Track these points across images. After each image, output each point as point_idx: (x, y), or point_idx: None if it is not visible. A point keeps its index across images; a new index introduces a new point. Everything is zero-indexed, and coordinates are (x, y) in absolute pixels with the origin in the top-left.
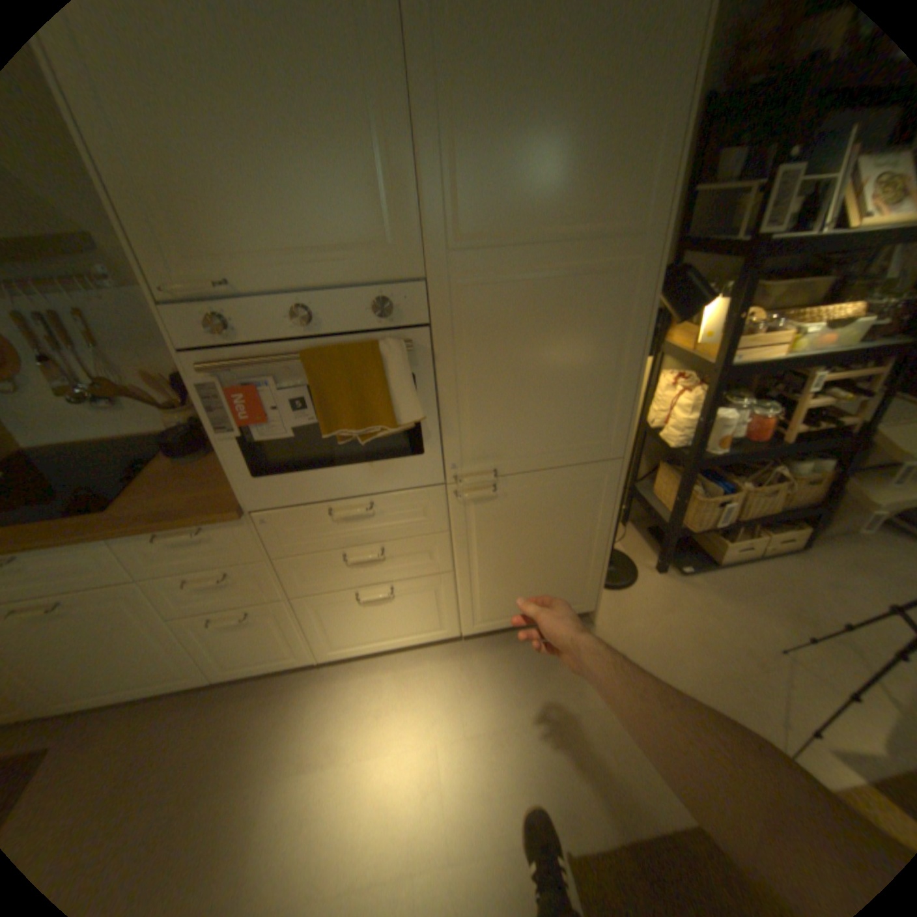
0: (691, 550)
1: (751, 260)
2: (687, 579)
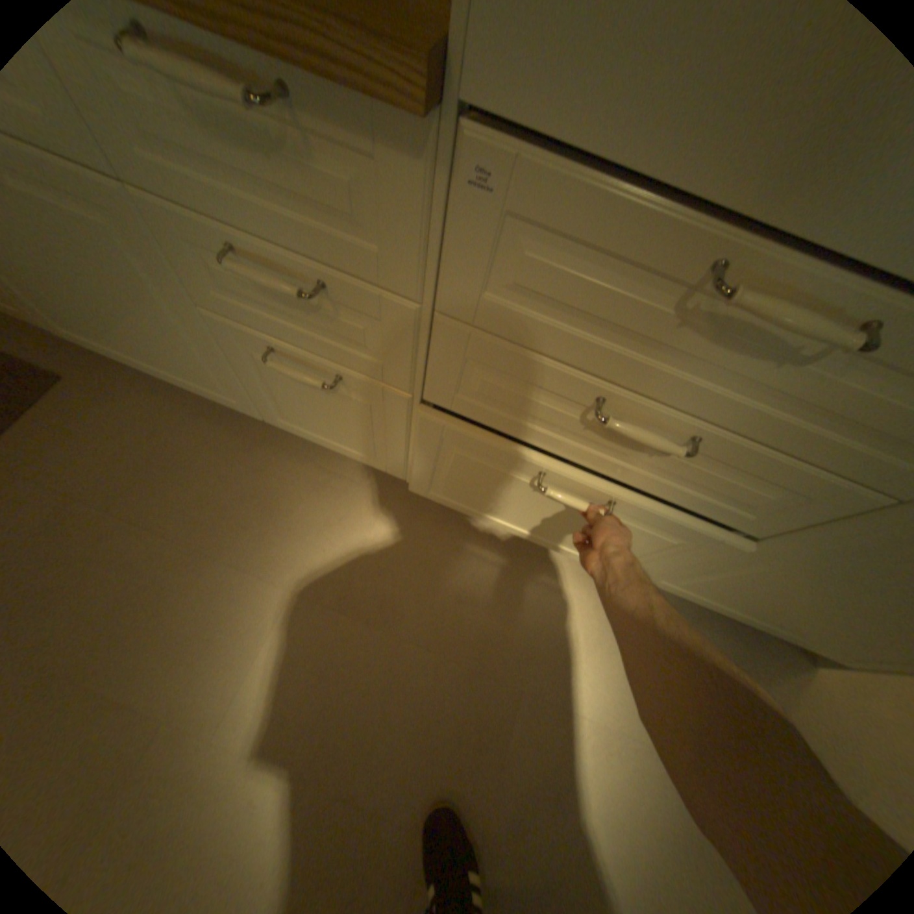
0: None
1: None
2: None
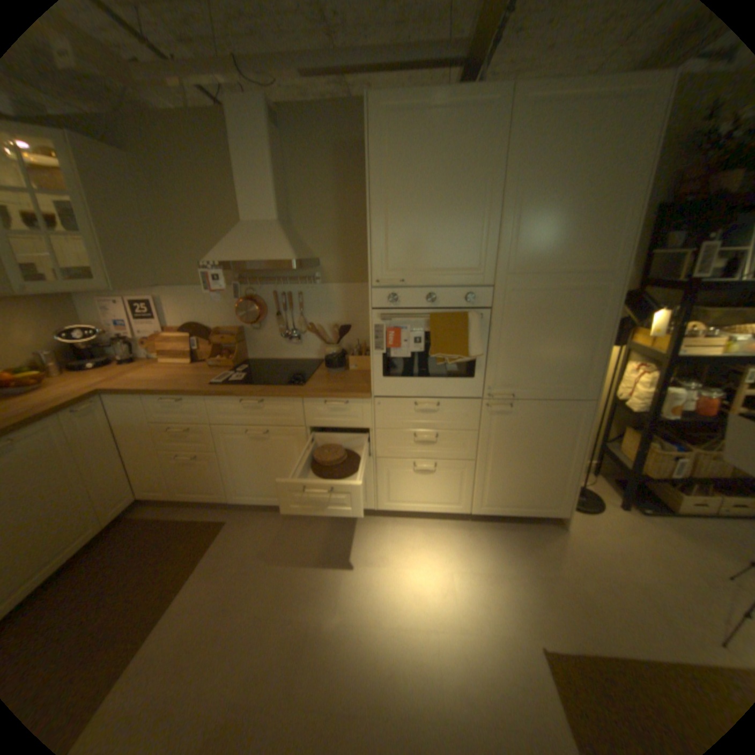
0: (653, 501)
1: (688, 291)
2: (648, 518)
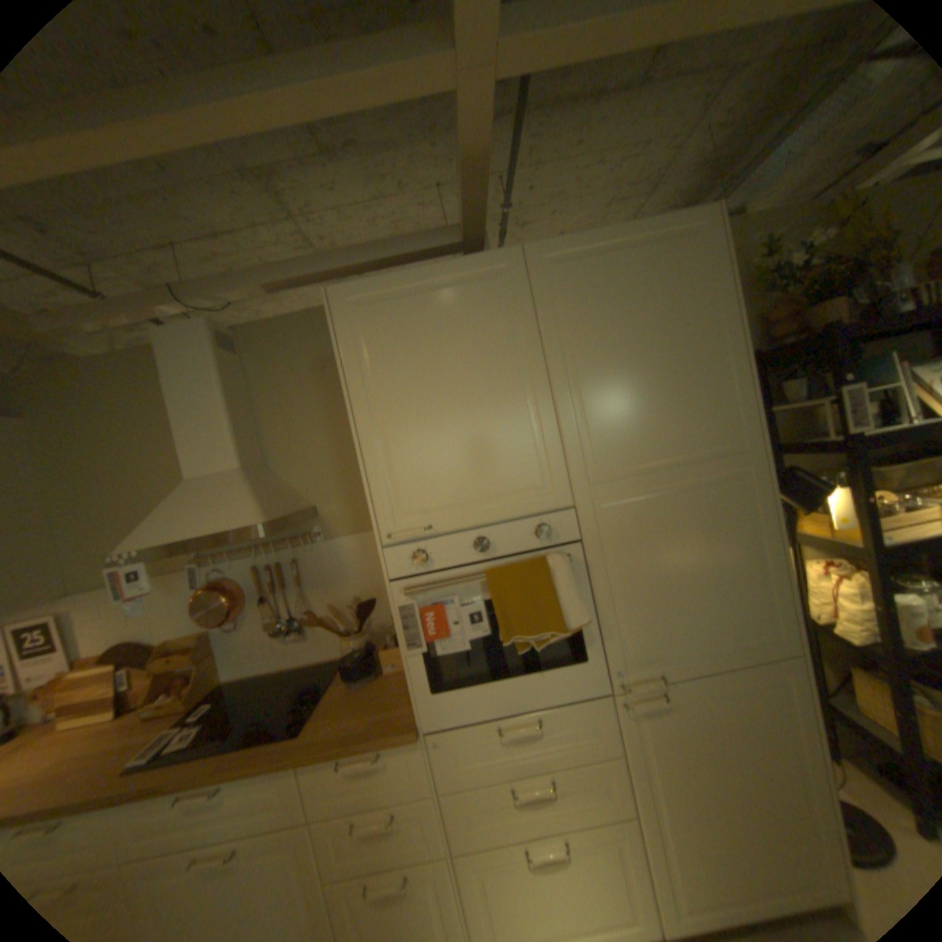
0: None
1: (854, 454)
2: None
